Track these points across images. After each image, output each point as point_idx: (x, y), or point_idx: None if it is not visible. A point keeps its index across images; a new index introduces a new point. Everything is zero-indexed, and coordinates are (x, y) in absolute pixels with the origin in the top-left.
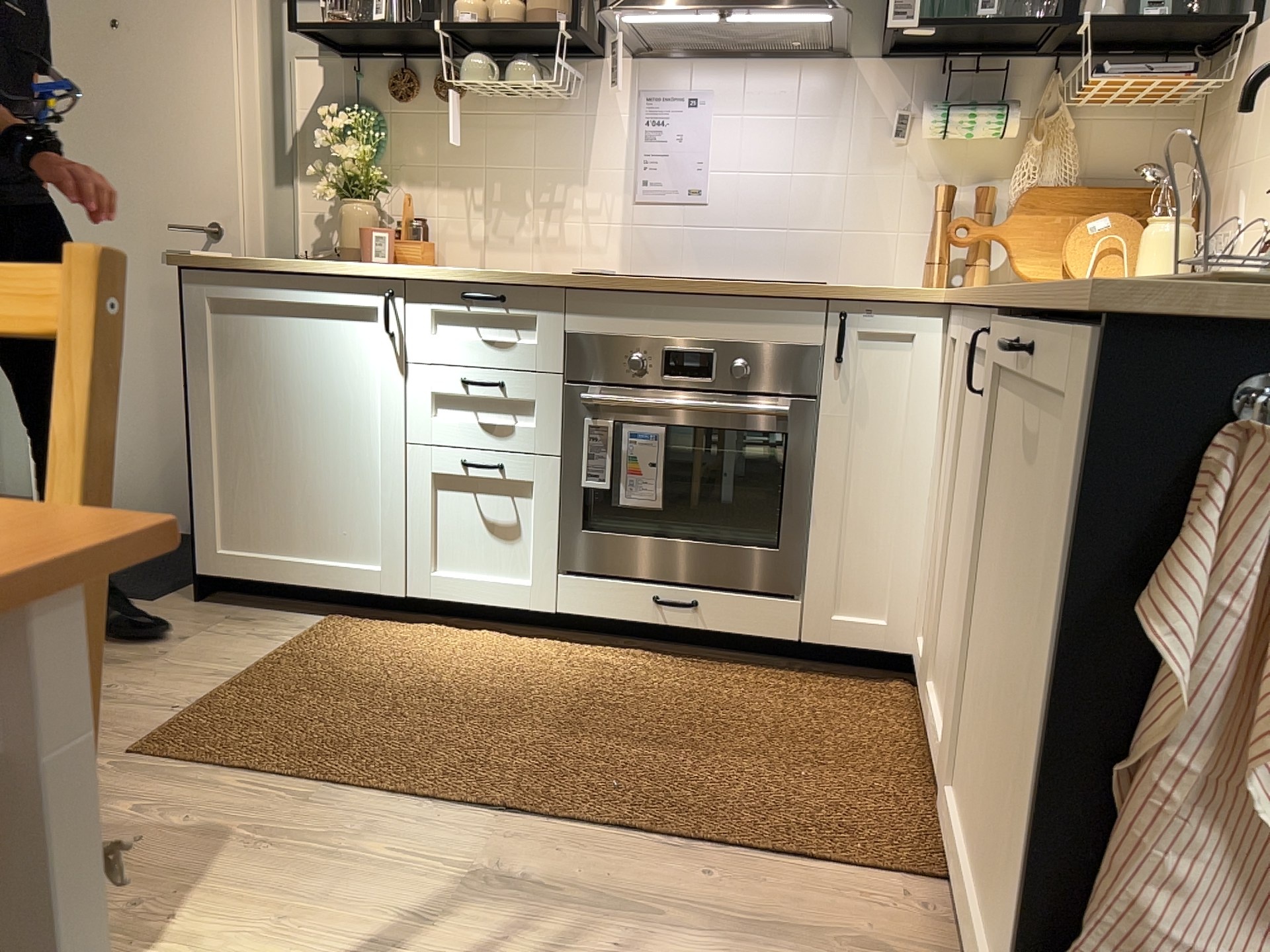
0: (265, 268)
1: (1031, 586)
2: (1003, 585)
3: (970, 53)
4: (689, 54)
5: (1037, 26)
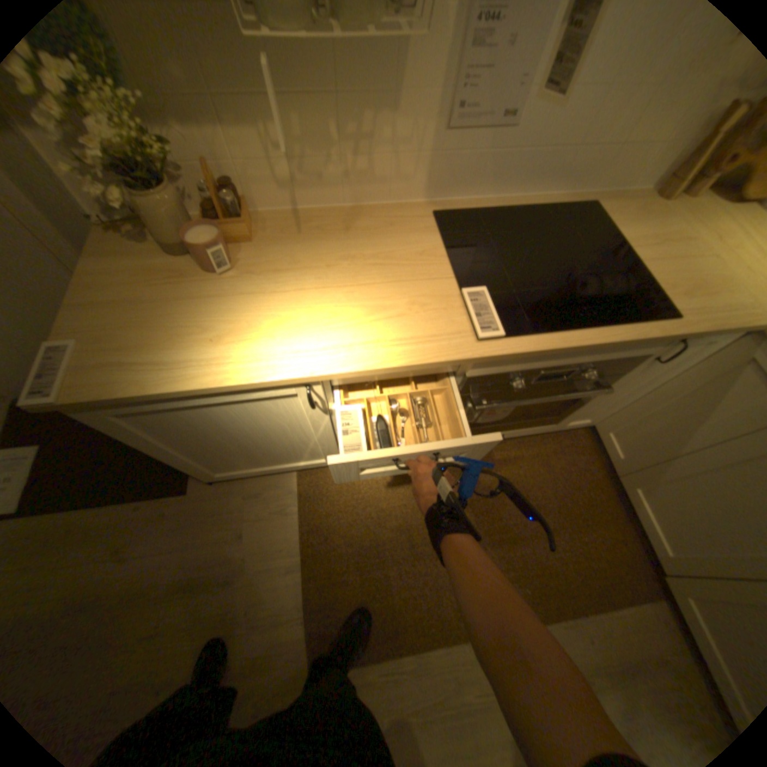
0: (161, 395)
1: None
2: None
3: None
4: None
5: None
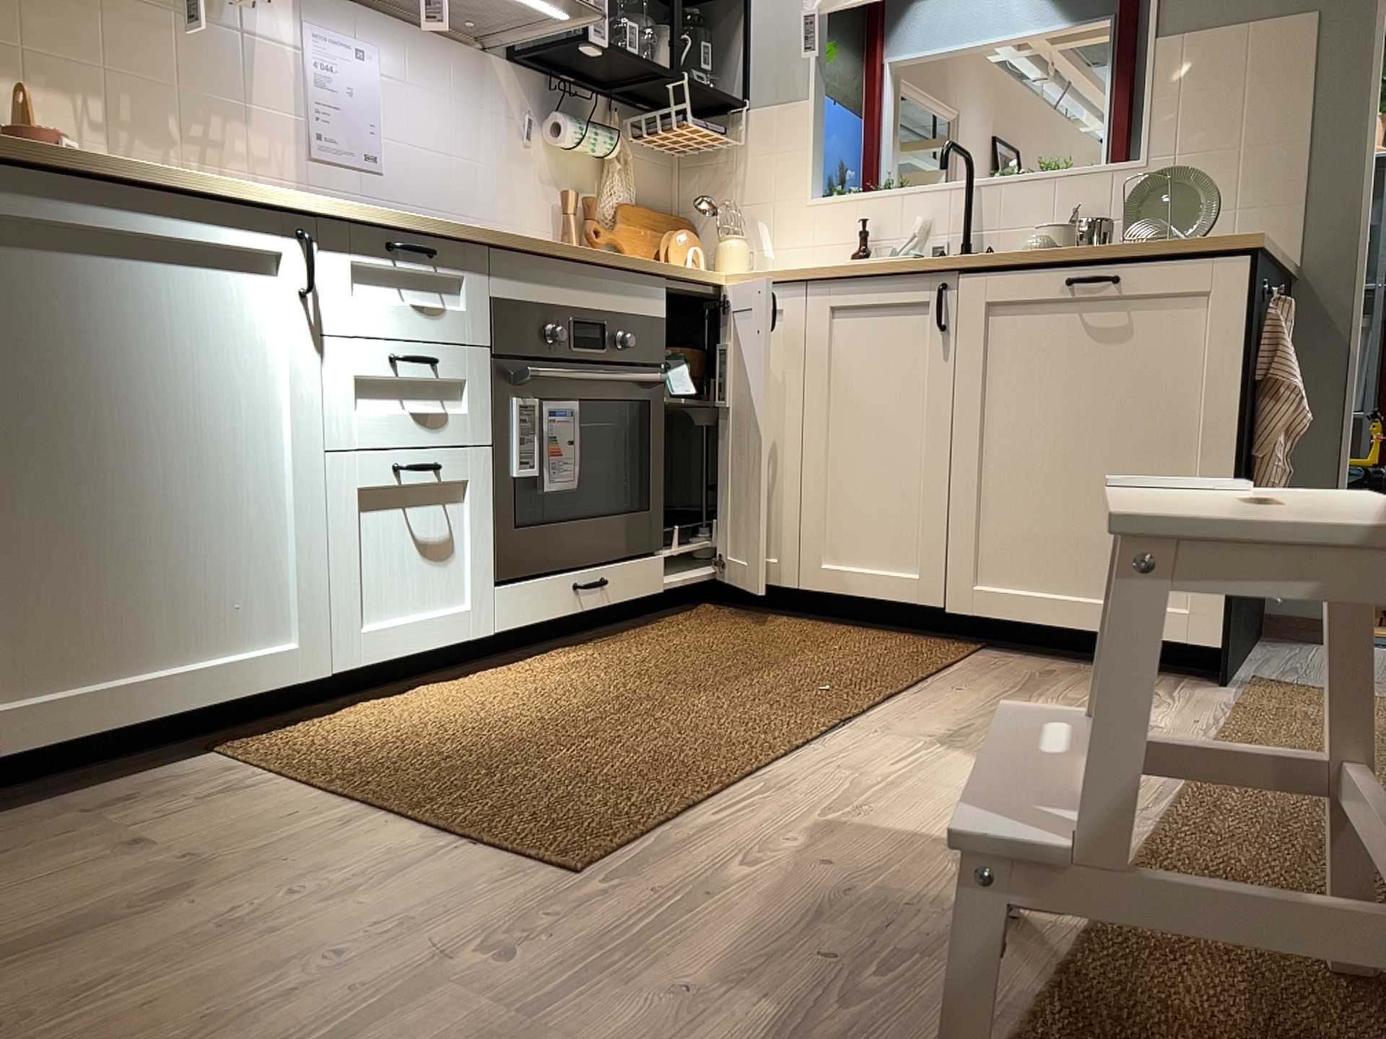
0: (104, 172)
1: (1112, 403)
2: (1037, 424)
3: (569, 78)
4: (356, 2)
5: (664, 73)
